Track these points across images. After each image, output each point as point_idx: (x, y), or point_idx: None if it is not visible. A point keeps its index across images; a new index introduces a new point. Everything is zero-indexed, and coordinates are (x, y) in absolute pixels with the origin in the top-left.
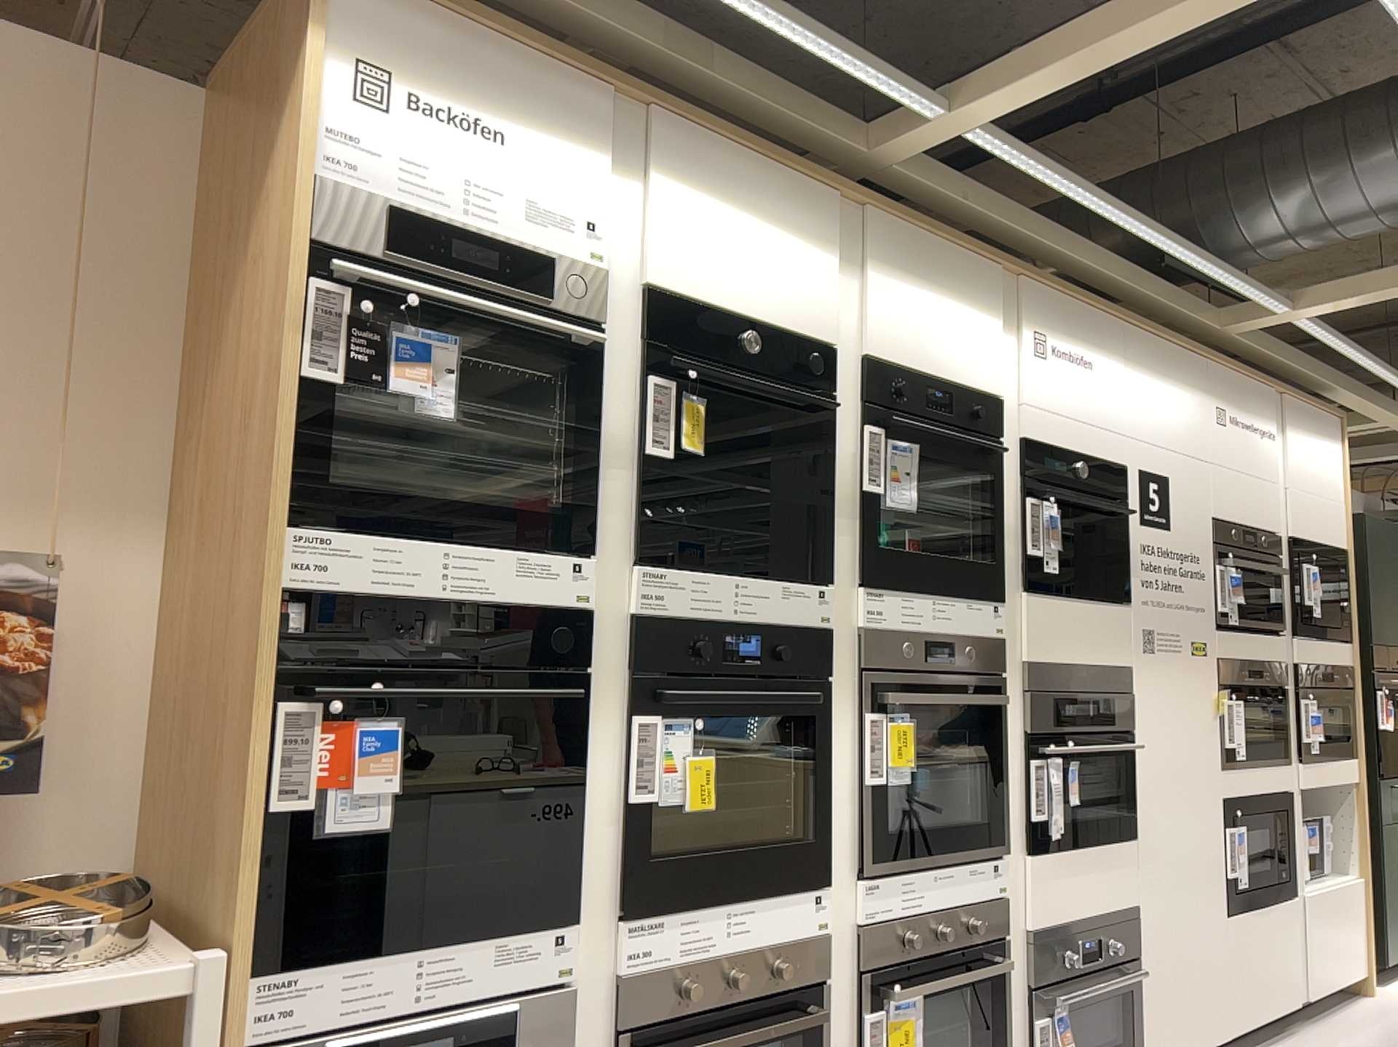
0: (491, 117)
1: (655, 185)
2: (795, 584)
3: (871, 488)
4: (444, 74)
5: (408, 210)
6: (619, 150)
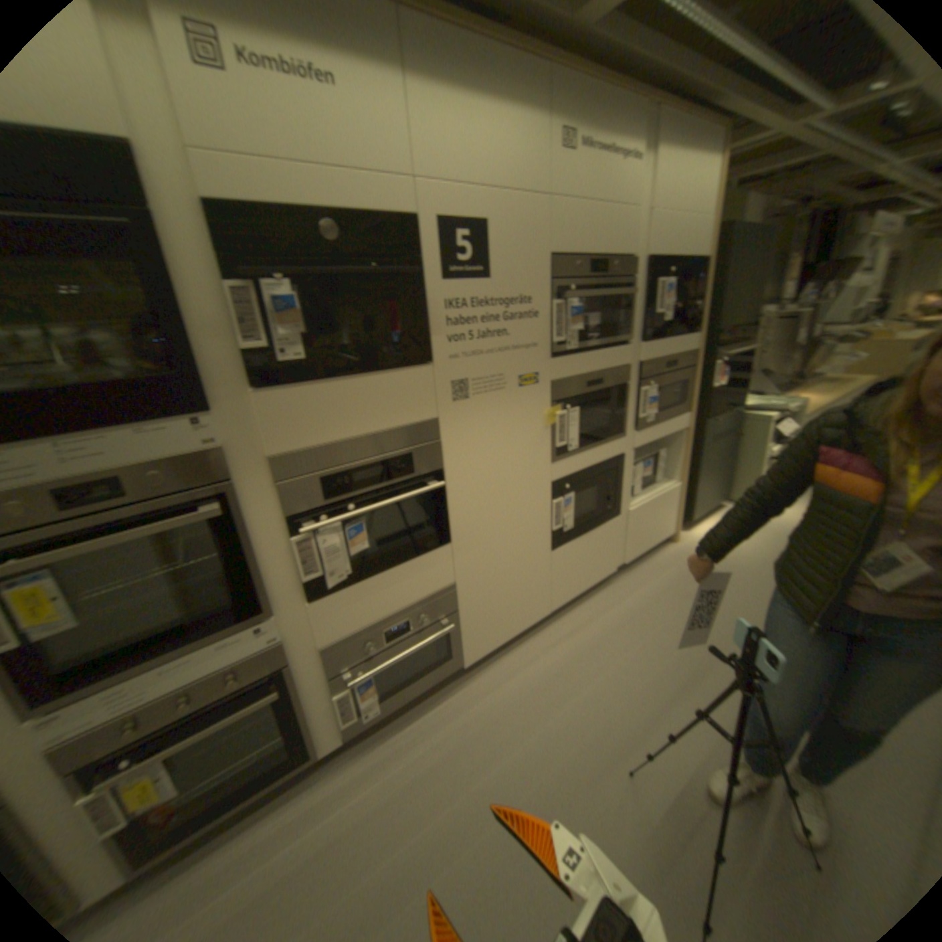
0: None
1: None
2: None
3: None
4: None
5: None
6: None
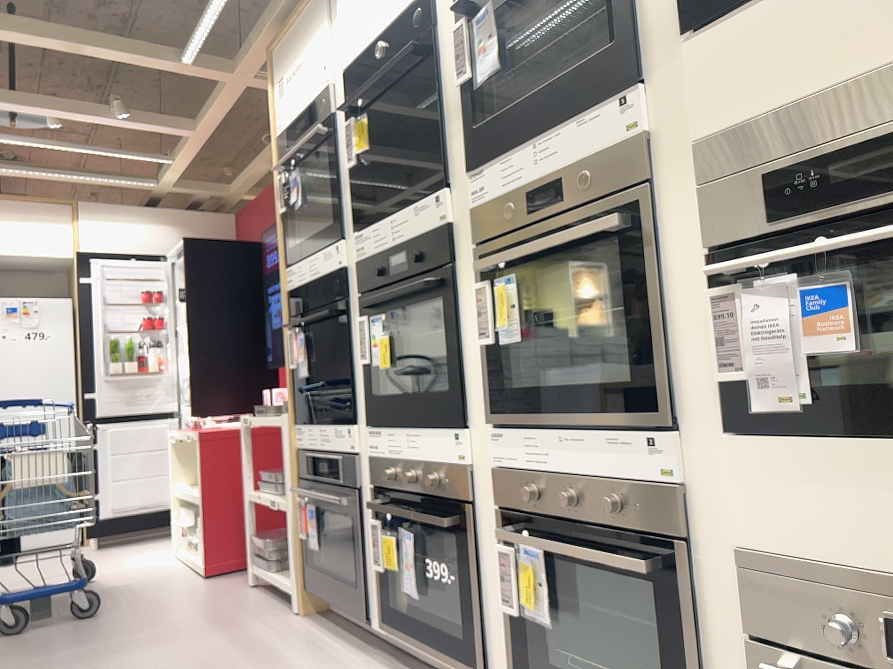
0: (295, 55)
1: (339, 4)
2: (421, 200)
3: (464, 75)
4: (286, 55)
5: (286, 125)
6: (327, 5)
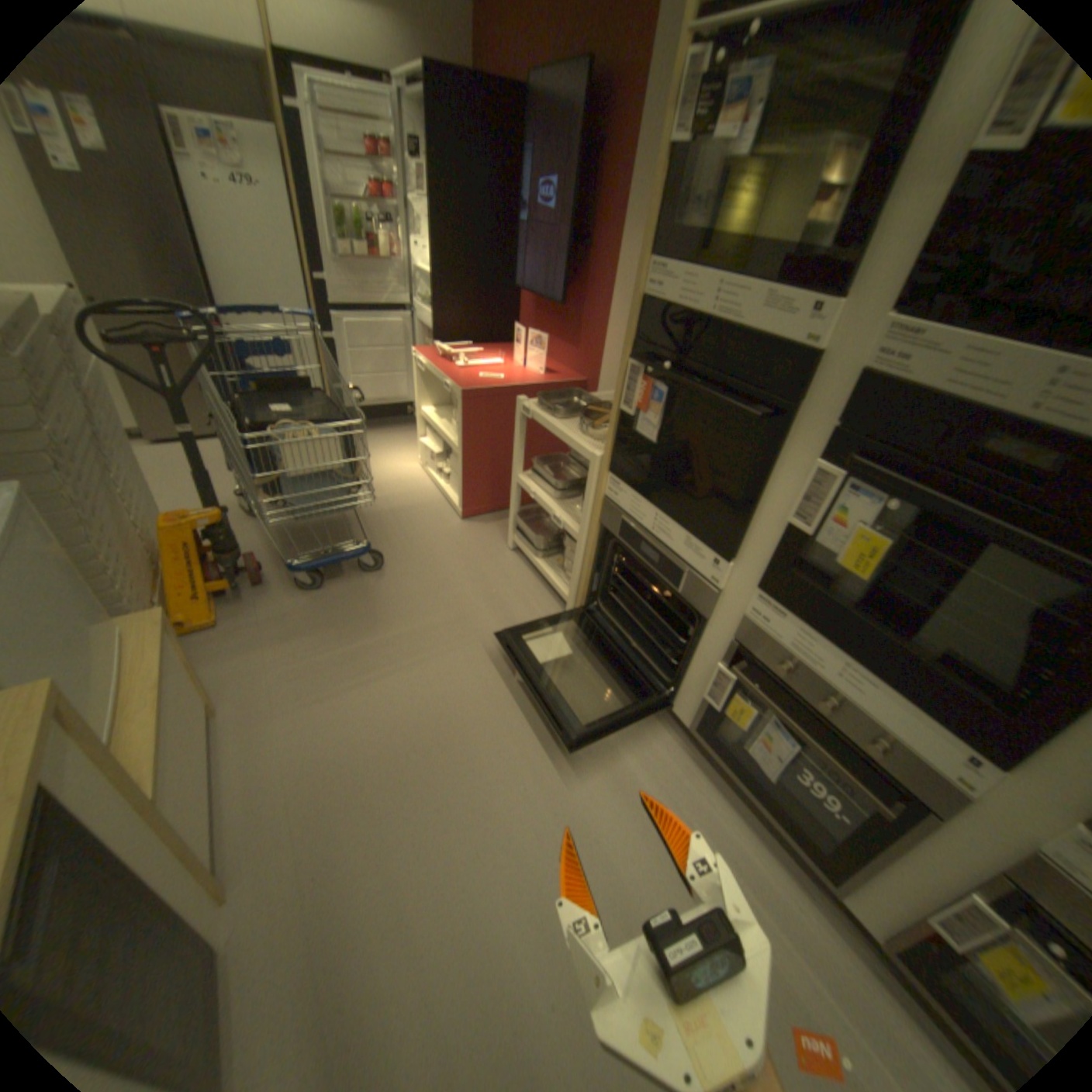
0: None
1: None
2: None
3: None
4: None
5: None
6: None
